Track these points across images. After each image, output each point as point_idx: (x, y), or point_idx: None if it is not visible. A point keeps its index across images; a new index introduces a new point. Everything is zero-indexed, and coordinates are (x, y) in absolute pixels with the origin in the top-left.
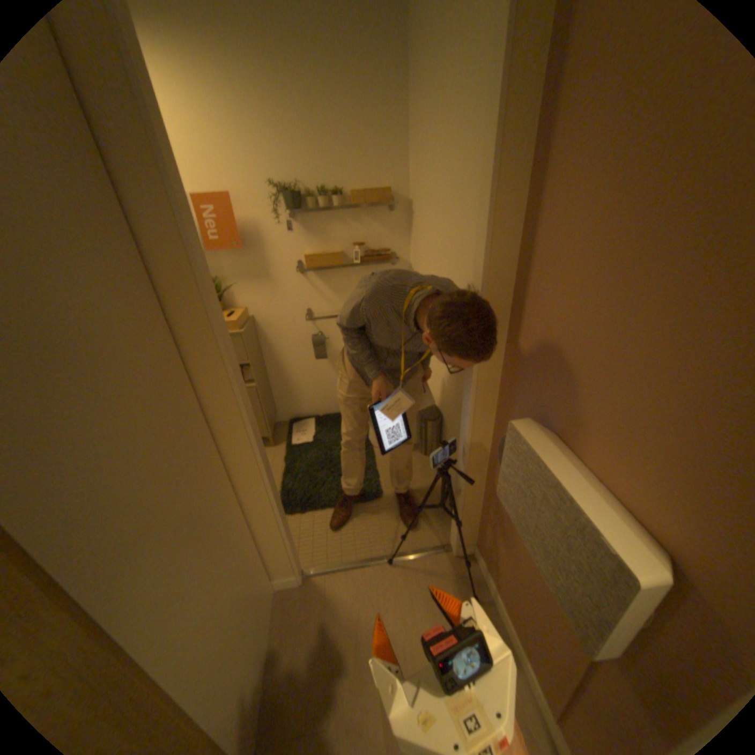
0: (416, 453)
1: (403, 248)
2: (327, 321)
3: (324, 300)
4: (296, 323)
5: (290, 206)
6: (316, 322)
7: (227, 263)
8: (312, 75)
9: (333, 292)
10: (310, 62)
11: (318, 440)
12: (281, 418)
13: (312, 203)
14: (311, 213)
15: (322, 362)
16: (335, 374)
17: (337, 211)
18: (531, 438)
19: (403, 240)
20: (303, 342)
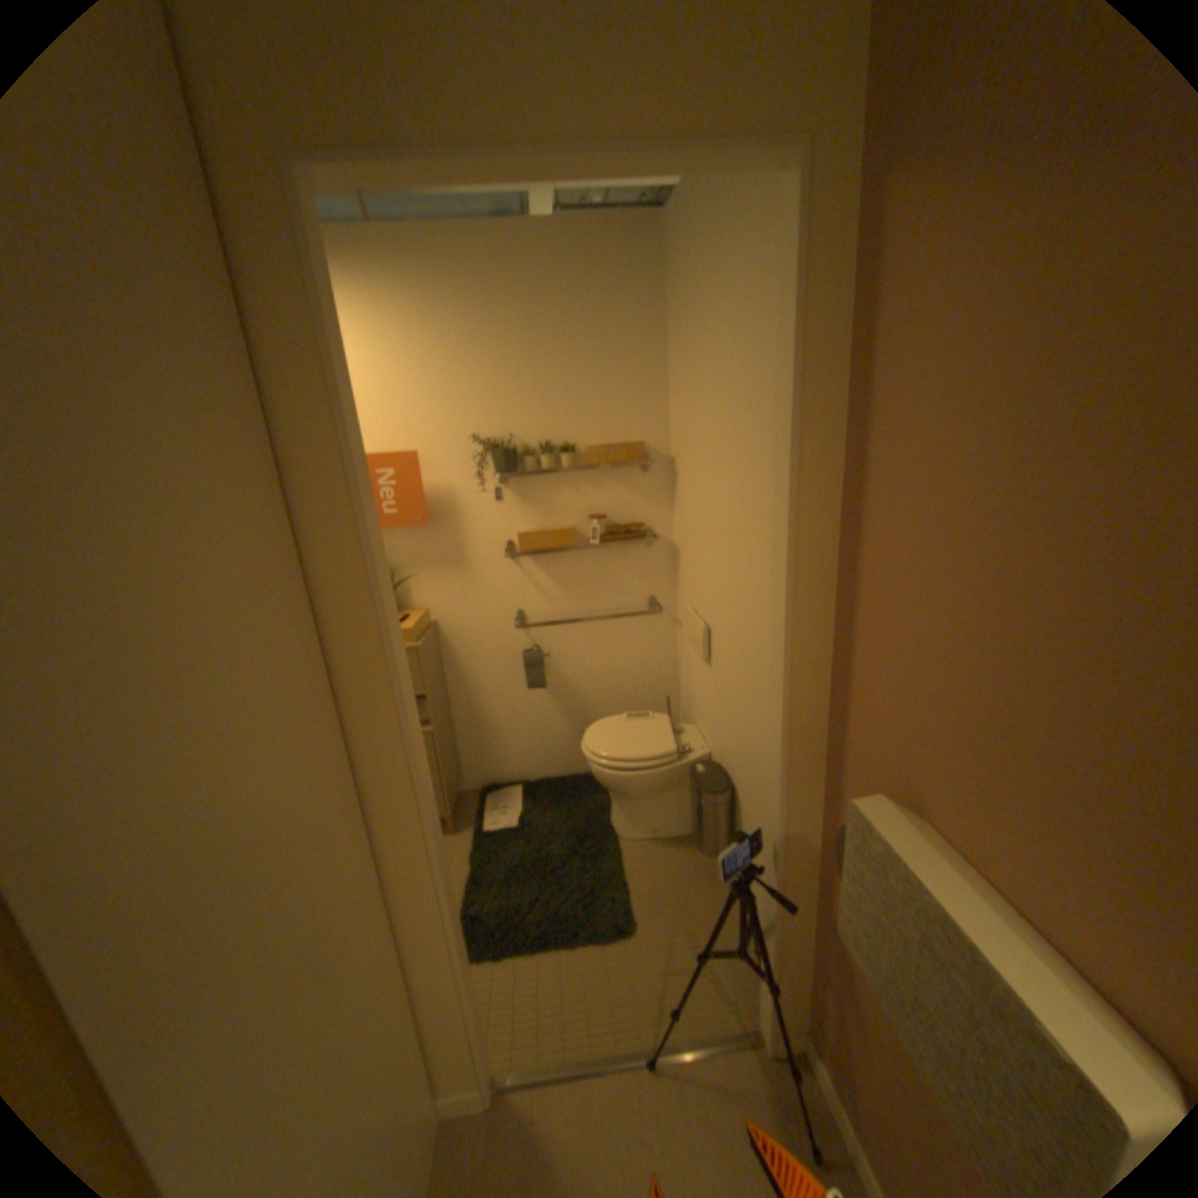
0: (693, 851)
1: (663, 522)
2: (548, 630)
3: (544, 598)
4: (500, 633)
5: (501, 469)
6: (532, 632)
7: (406, 547)
8: (539, 310)
9: (558, 586)
10: (537, 297)
11: (527, 825)
12: (468, 786)
13: (533, 465)
14: (530, 478)
15: (538, 693)
16: (557, 713)
17: (567, 475)
18: (890, 832)
19: (663, 512)
20: (510, 662)
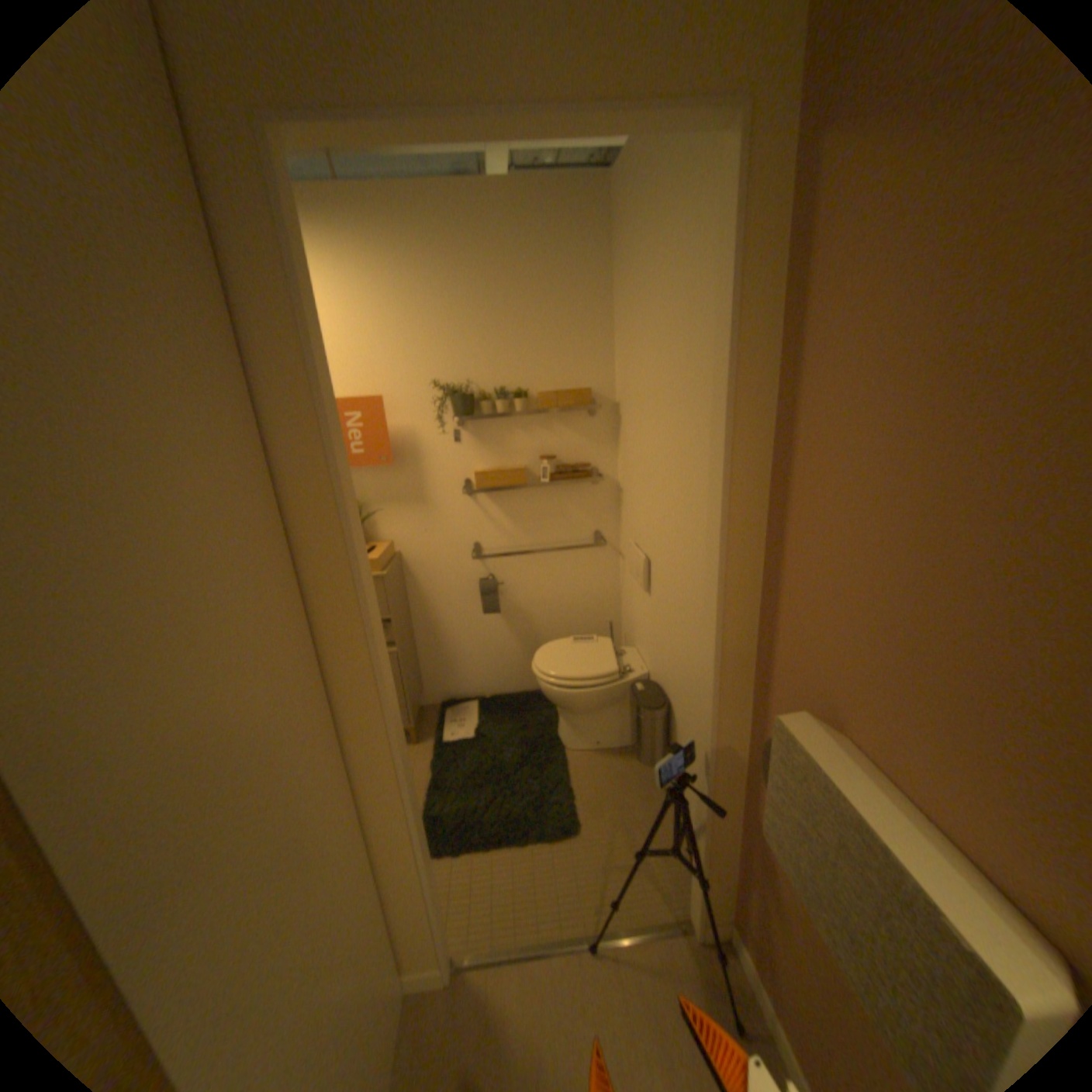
0: (632, 761)
1: (608, 463)
2: (502, 560)
3: (499, 531)
4: (458, 563)
5: (459, 412)
6: (487, 562)
7: (372, 484)
8: (494, 265)
9: (512, 521)
10: (493, 251)
11: (482, 736)
12: (429, 701)
13: (488, 409)
14: (486, 421)
15: (492, 618)
16: (510, 636)
17: (520, 418)
18: (812, 745)
19: (608, 453)
20: (467, 589)
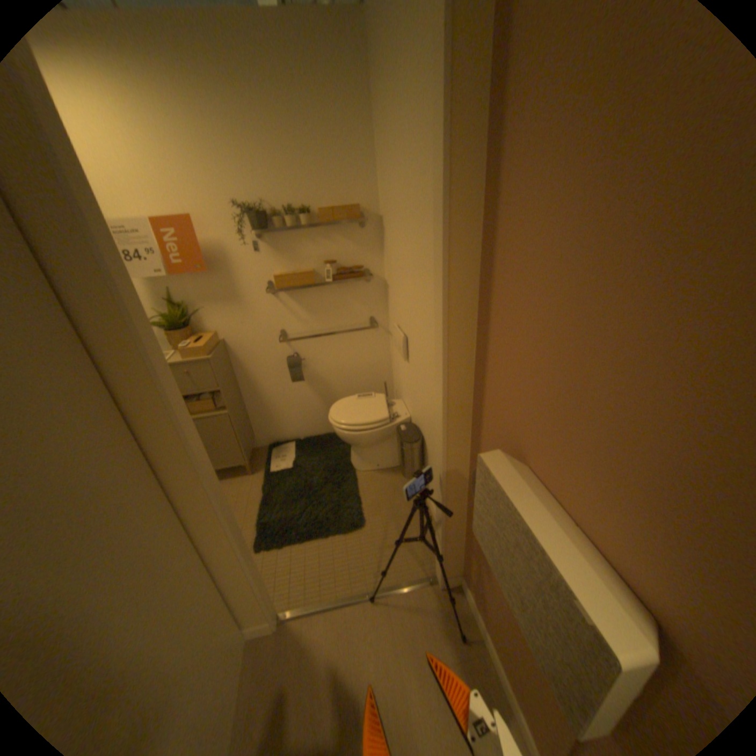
0: (401, 475)
1: (377, 265)
2: (302, 342)
3: (298, 321)
4: (270, 346)
5: (255, 227)
6: (292, 344)
7: (194, 287)
8: (272, 95)
9: (307, 312)
10: (269, 83)
11: (298, 466)
12: (260, 444)
13: (279, 223)
14: (279, 233)
15: (300, 384)
16: (314, 396)
17: (306, 231)
18: (501, 475)
19: (376, 257)
20: (279, 365)
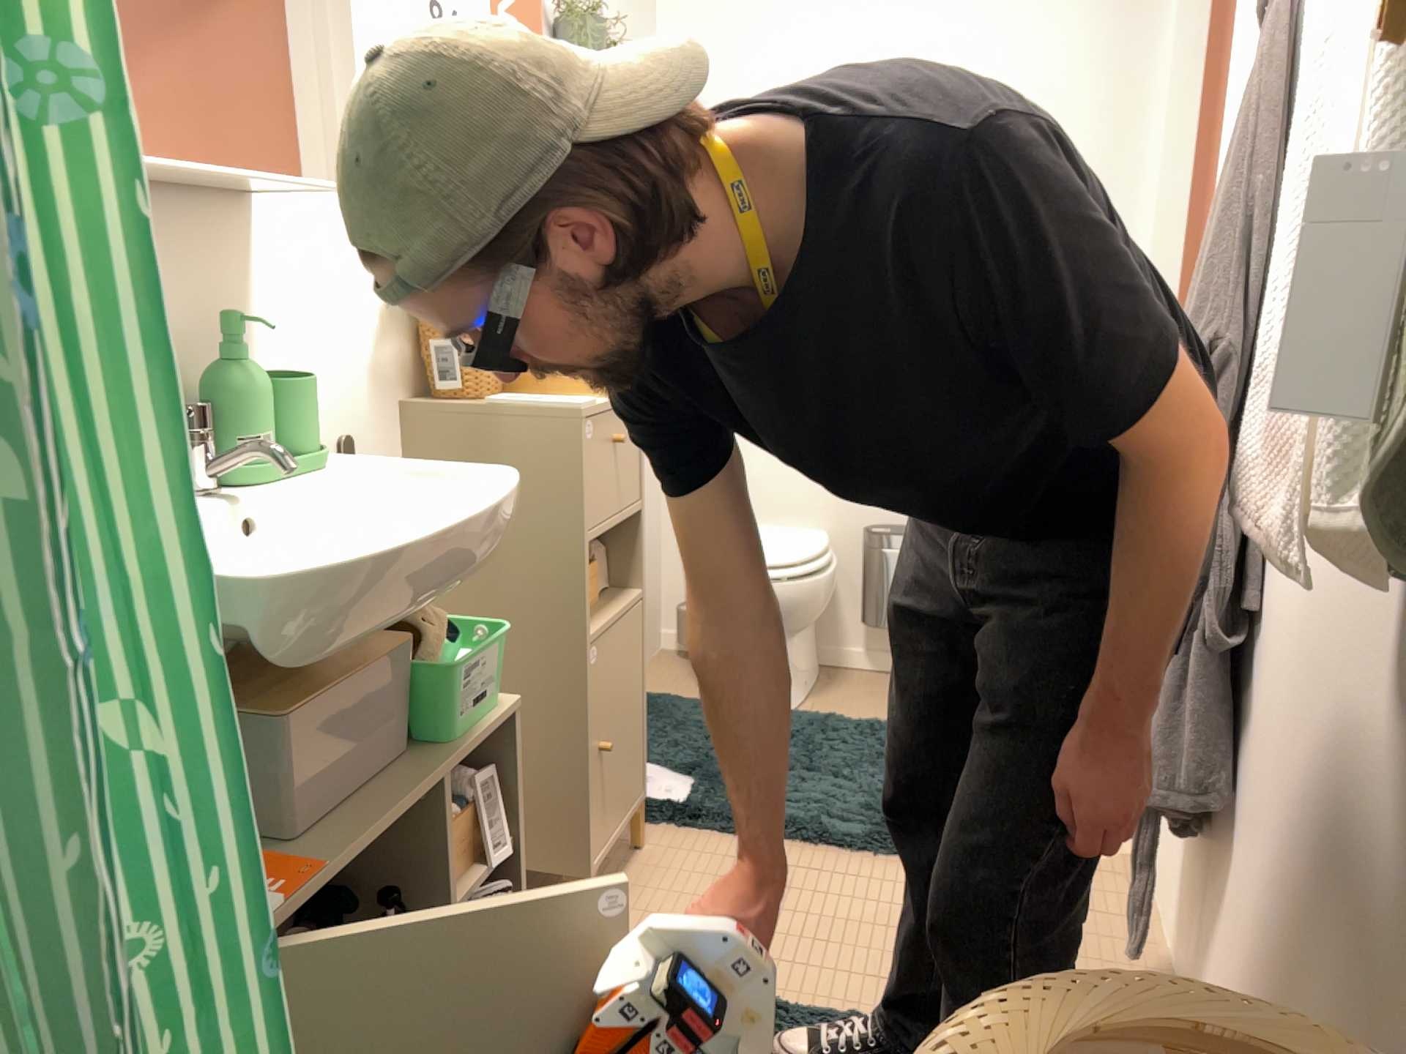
0: (848, 681)
1: None
2: None
3: None
4: None
5: None
6: None
7: None
8: None
9: None
10: None
11: (703, 761)
12: None
13: None
14: None
15: None
16: None
17: None
18: None
19: None
20: None
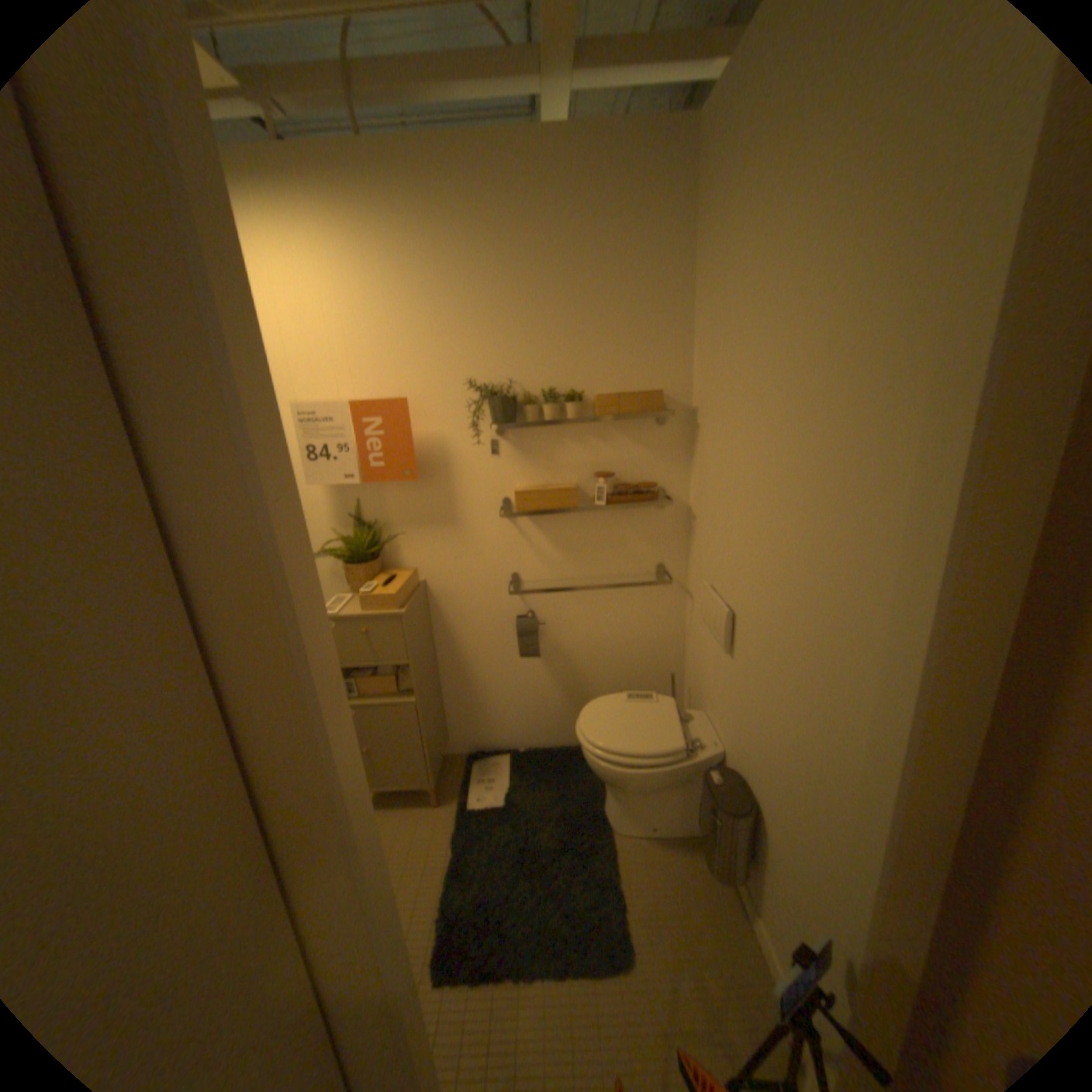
0: (698, 858)
1: (678, 481)
2: (543, 594)
3: (541, 560)
4: (492, 595)
5: (498, 417)
6: (526, 595)
7: (394, 500)
8: (547, 234)
9: (557, 547)
10: (546, 218)
11: (513, 804)
12: (454, 749)
13: (534, 413)
14: (531, 427)
15: (530, 660)
16: (550, 681)
17: (572, 425)
18: None
19: (678, 468)
20: (502, 626)
